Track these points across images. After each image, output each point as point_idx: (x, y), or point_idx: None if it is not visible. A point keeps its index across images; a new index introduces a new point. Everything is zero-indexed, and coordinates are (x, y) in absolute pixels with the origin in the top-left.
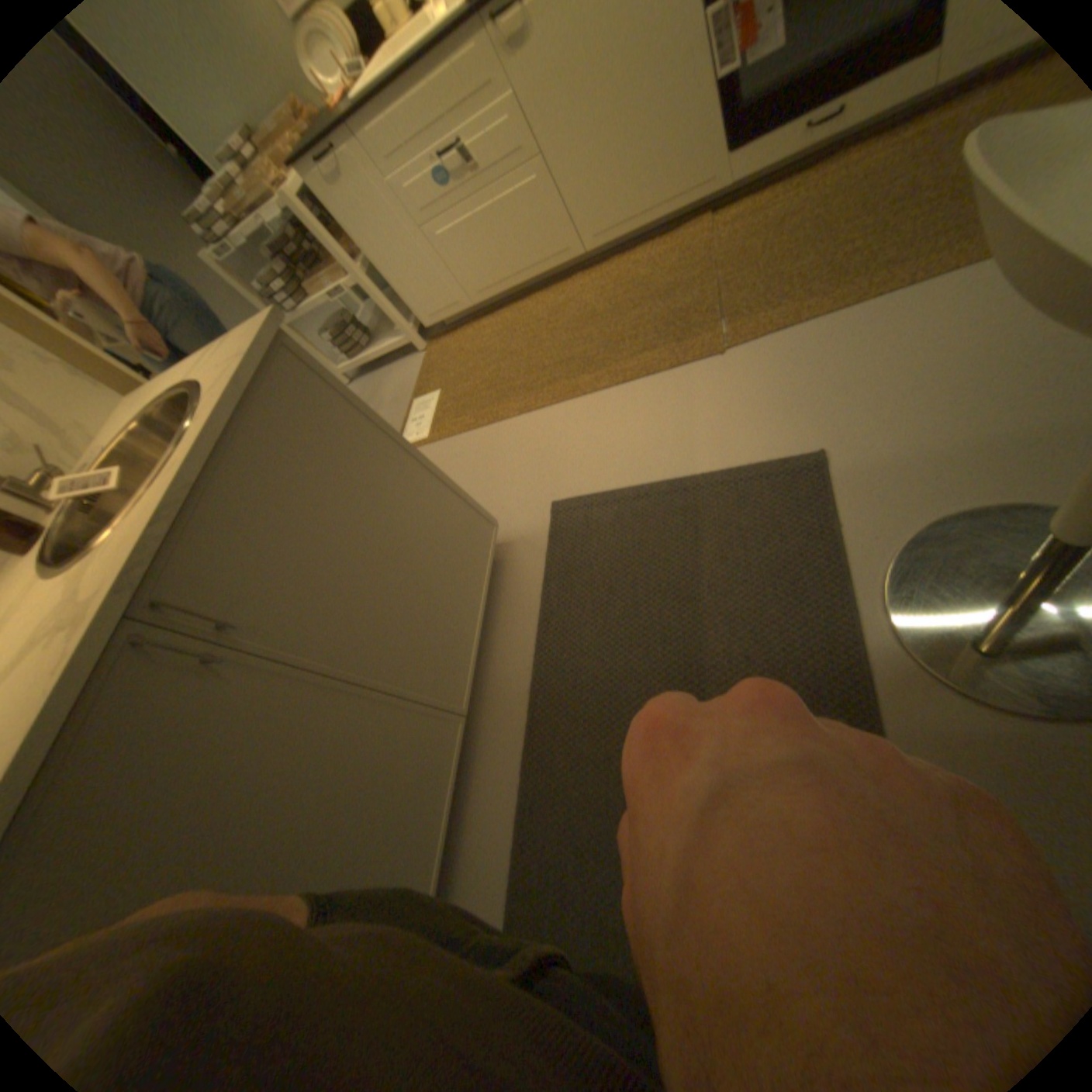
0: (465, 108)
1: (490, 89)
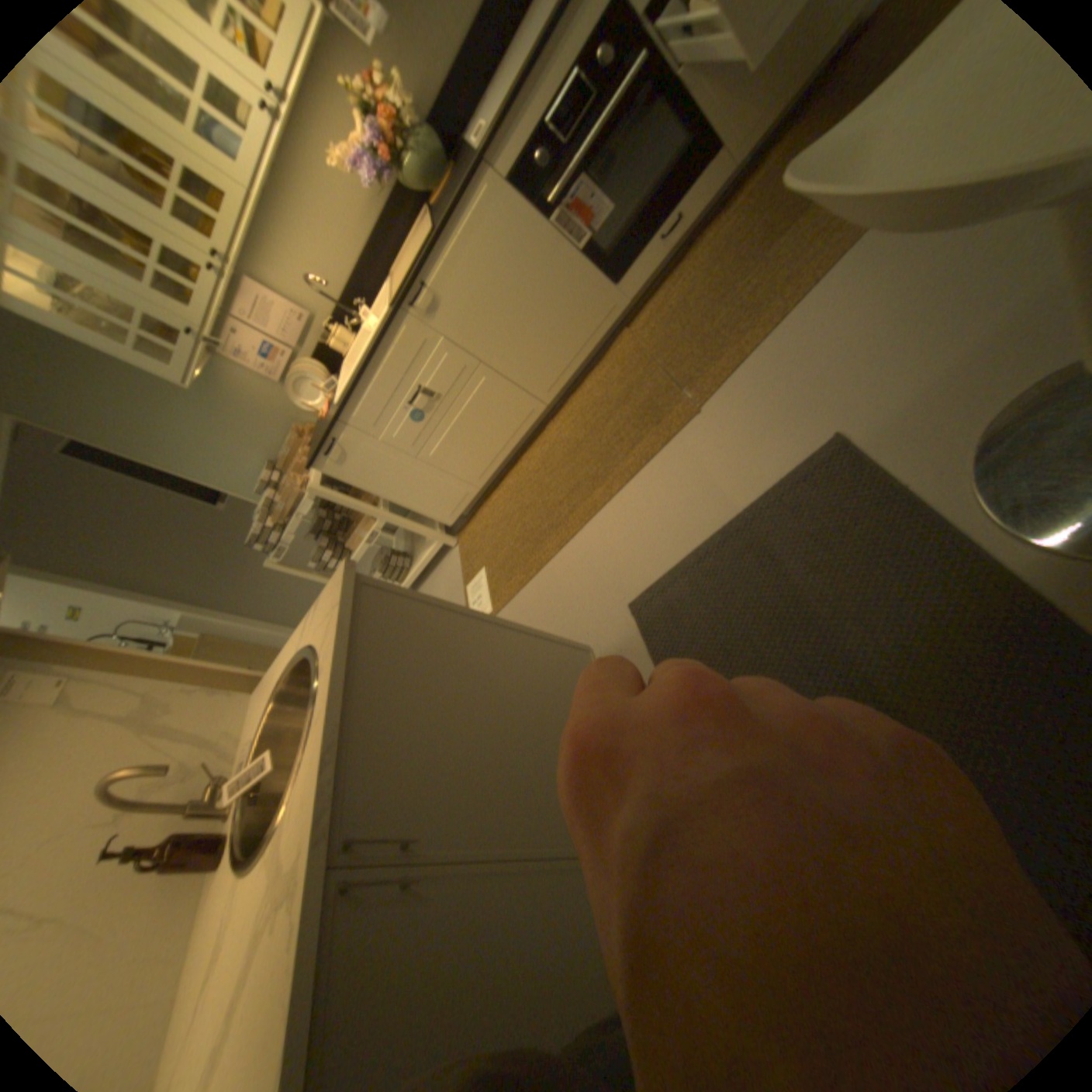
0: (418, 364)
1: (430, 344)
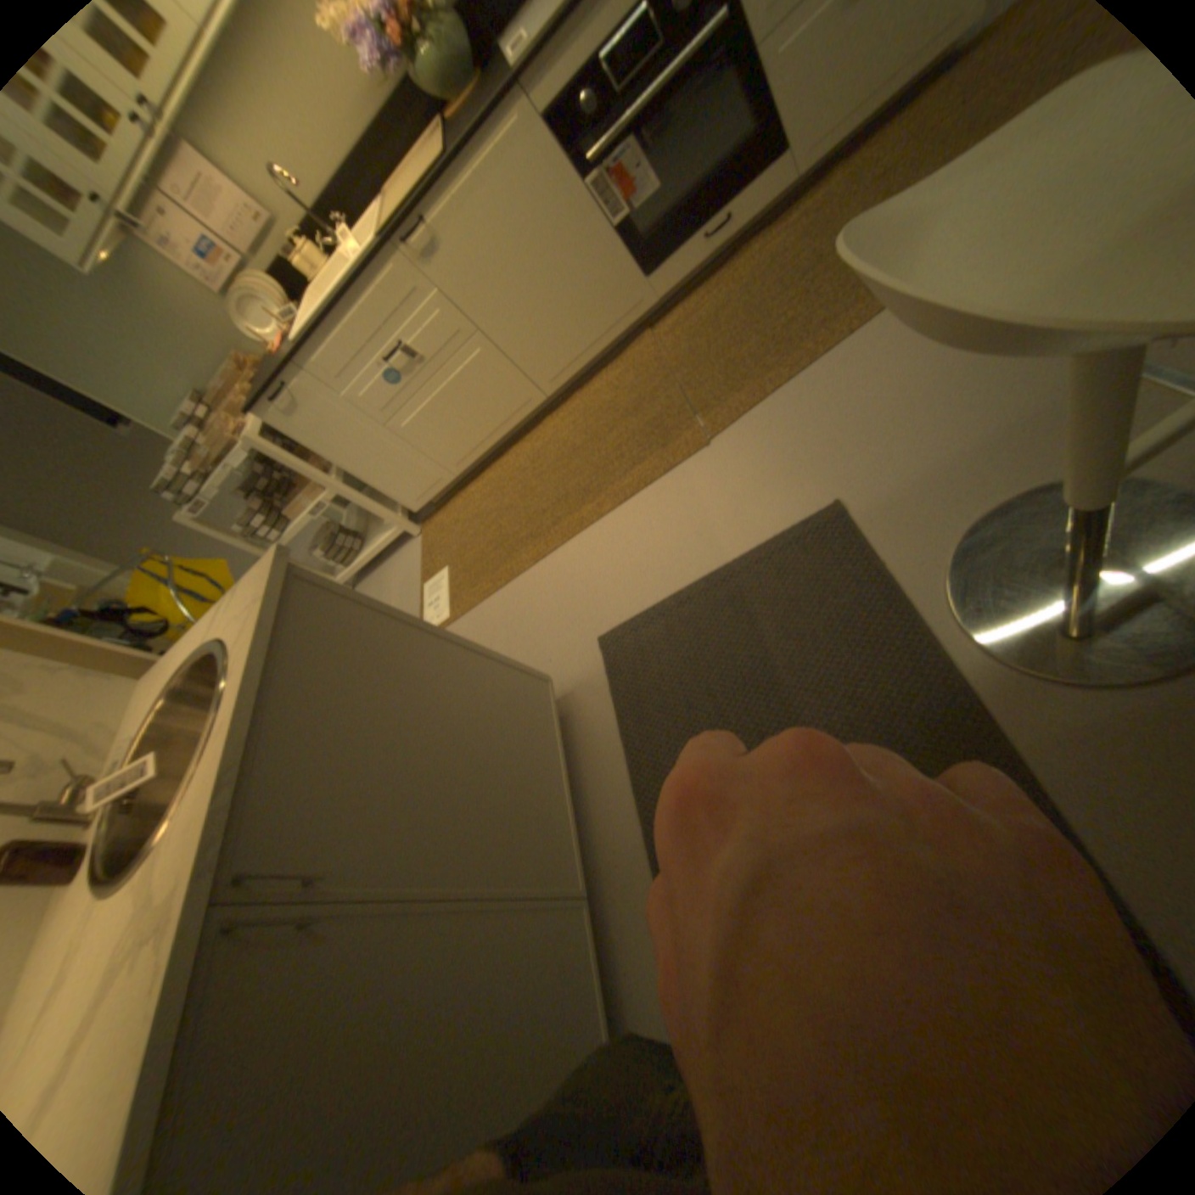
0: (401, 315)
1: (419, 294)
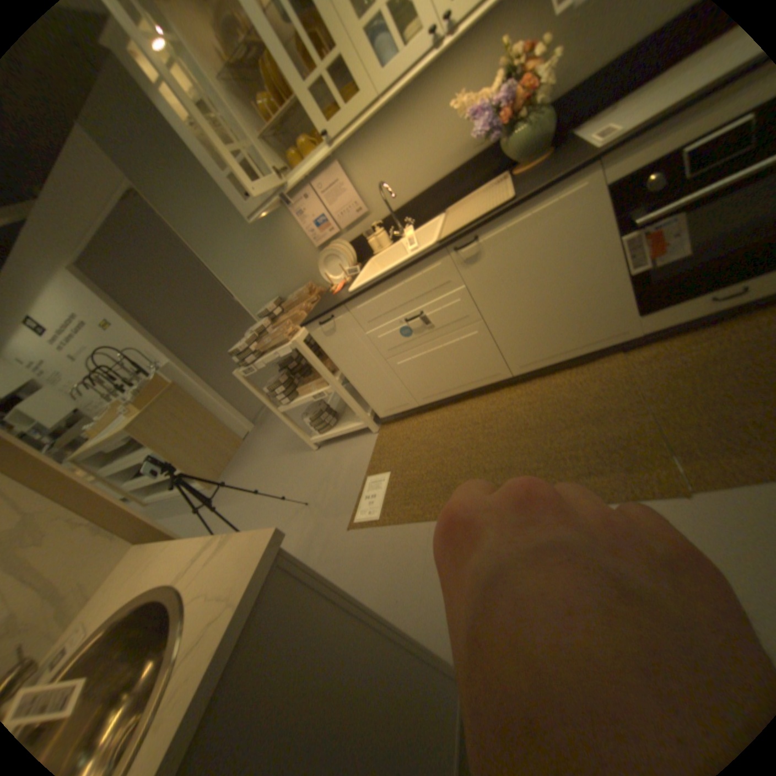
0: (429, 295)
1: (449, 285)
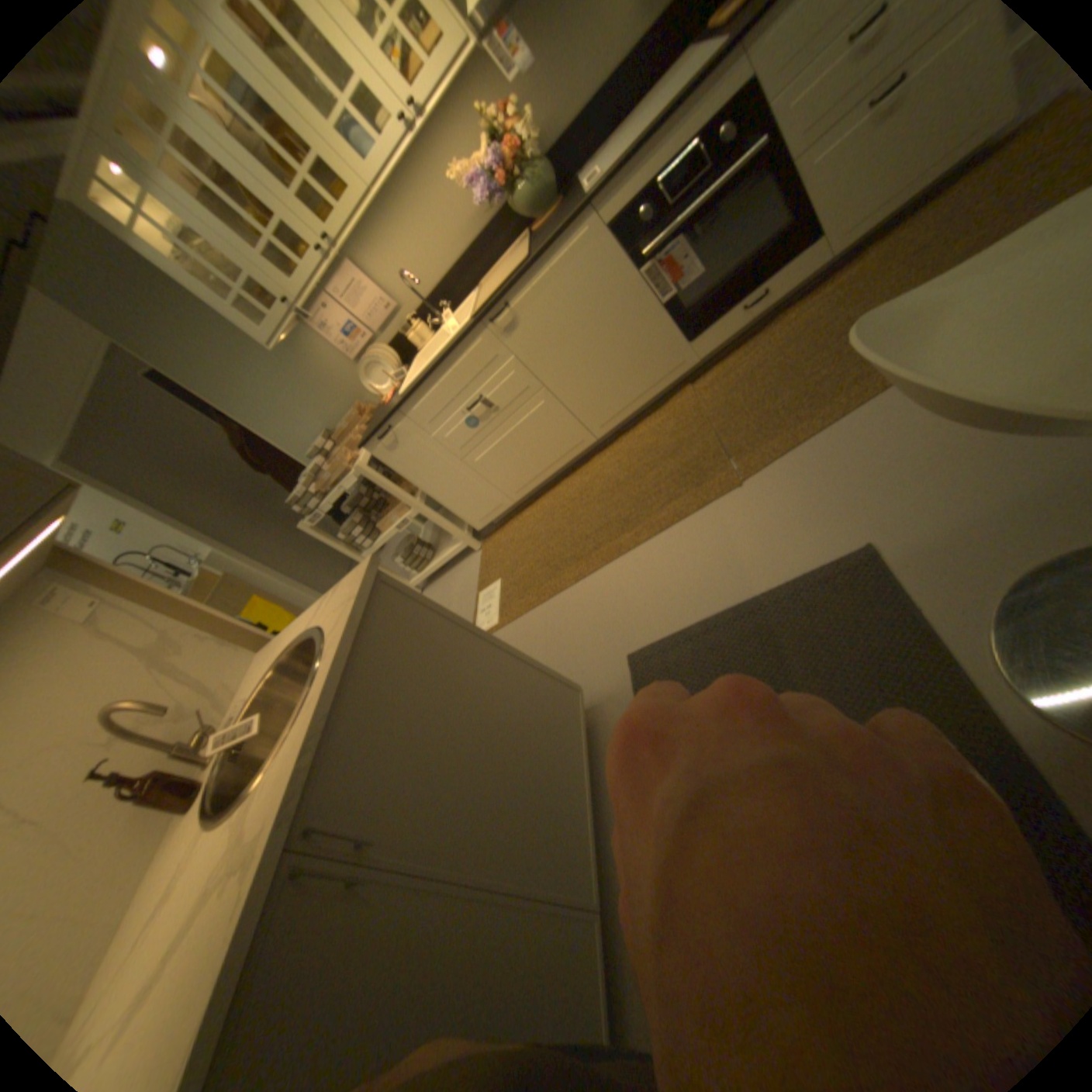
0: (484, 375)
1: (499, 359)
